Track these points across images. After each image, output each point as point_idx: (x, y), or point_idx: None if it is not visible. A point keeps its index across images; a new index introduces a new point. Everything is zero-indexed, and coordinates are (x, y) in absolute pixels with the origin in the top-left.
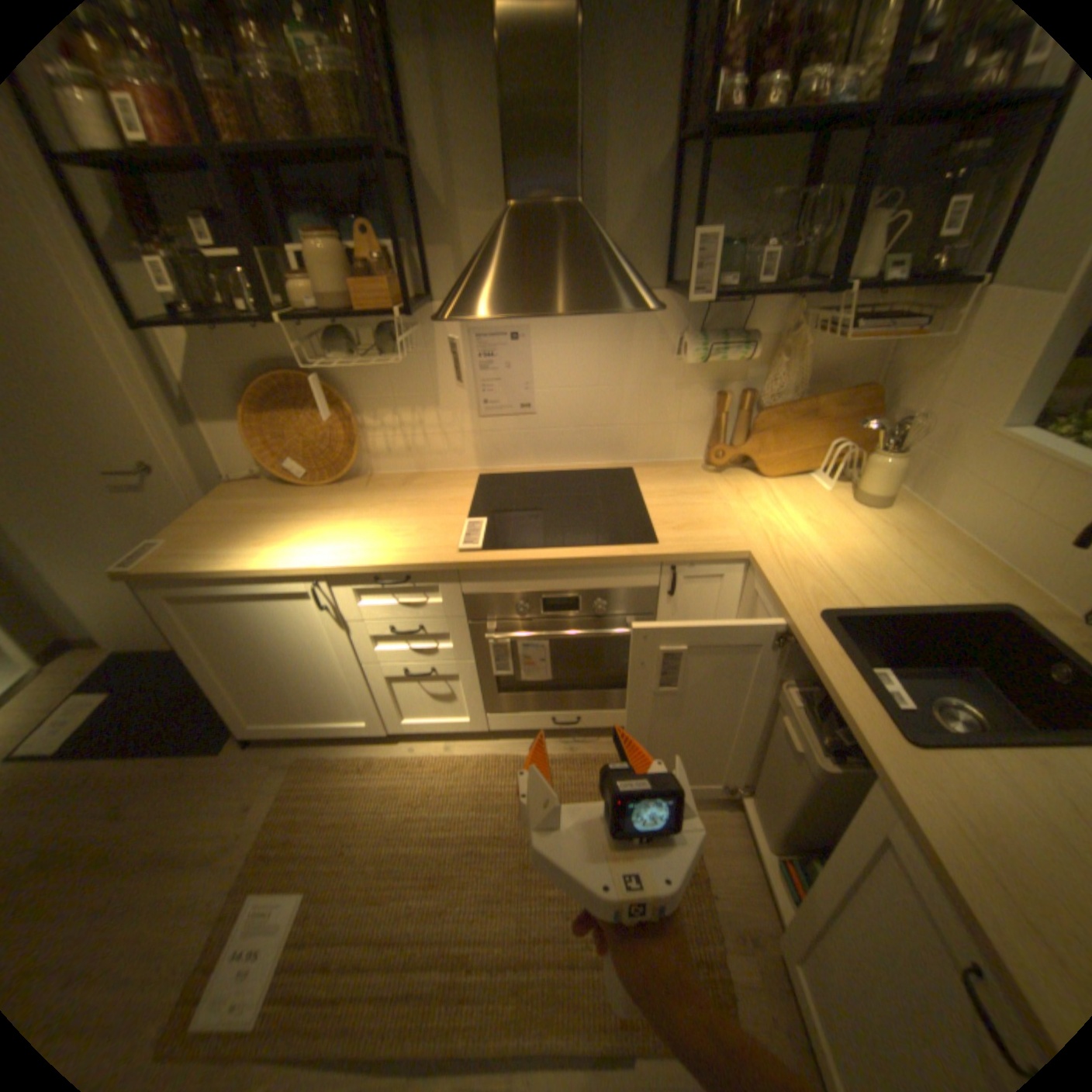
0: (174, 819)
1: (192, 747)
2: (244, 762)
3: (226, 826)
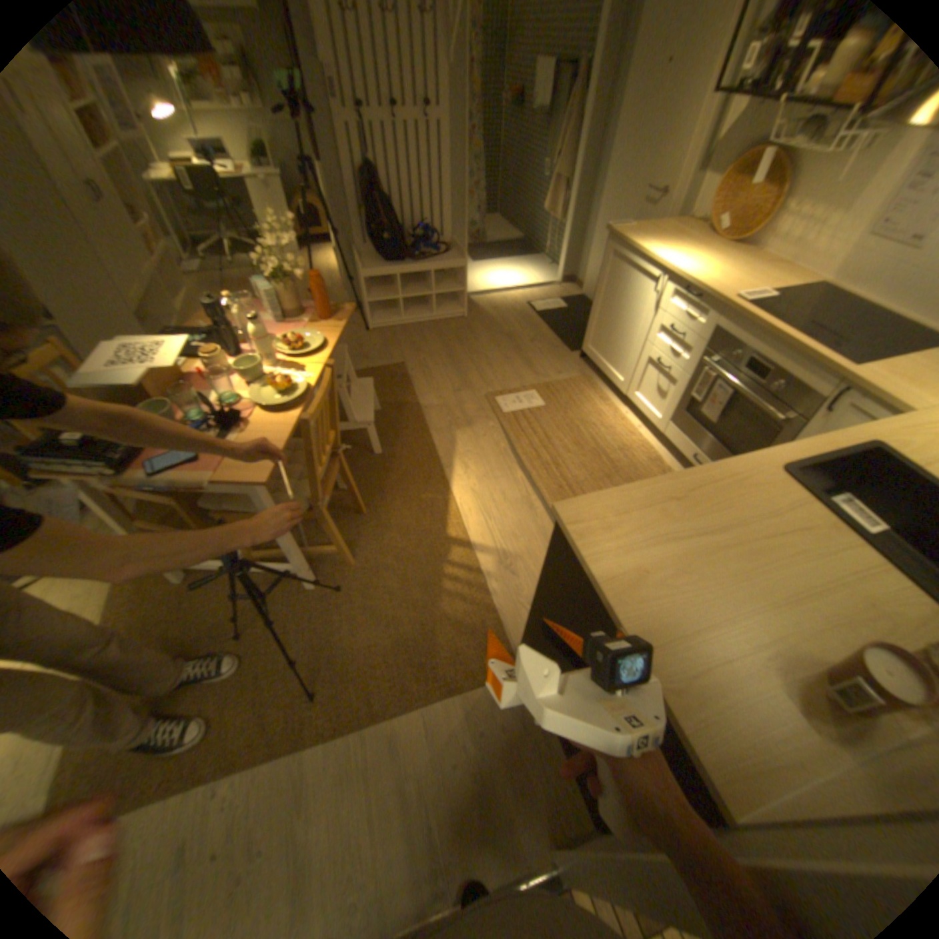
0: (540, 357)
1: (566, 344)
2: (573, 362)
3: (548, 372)
